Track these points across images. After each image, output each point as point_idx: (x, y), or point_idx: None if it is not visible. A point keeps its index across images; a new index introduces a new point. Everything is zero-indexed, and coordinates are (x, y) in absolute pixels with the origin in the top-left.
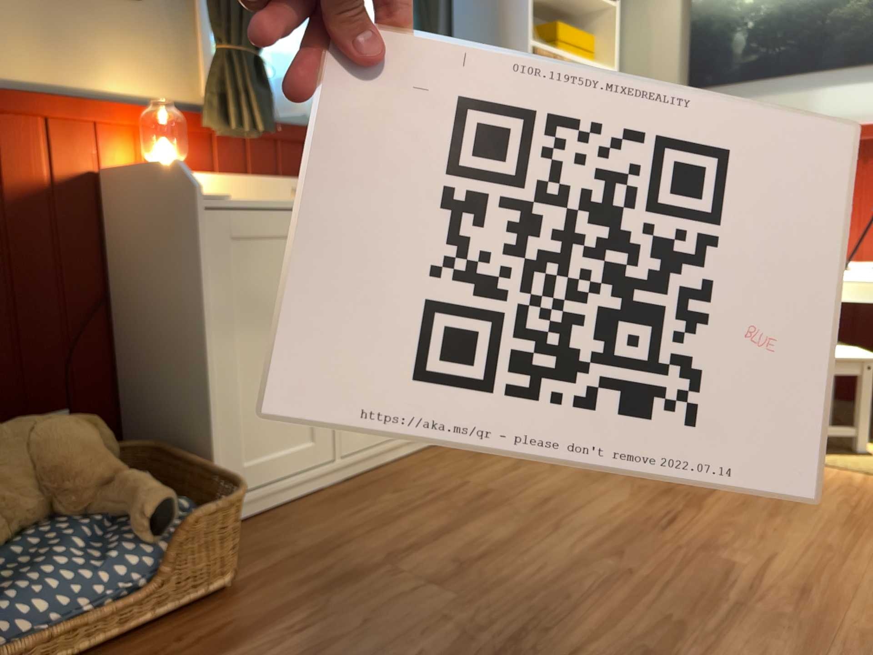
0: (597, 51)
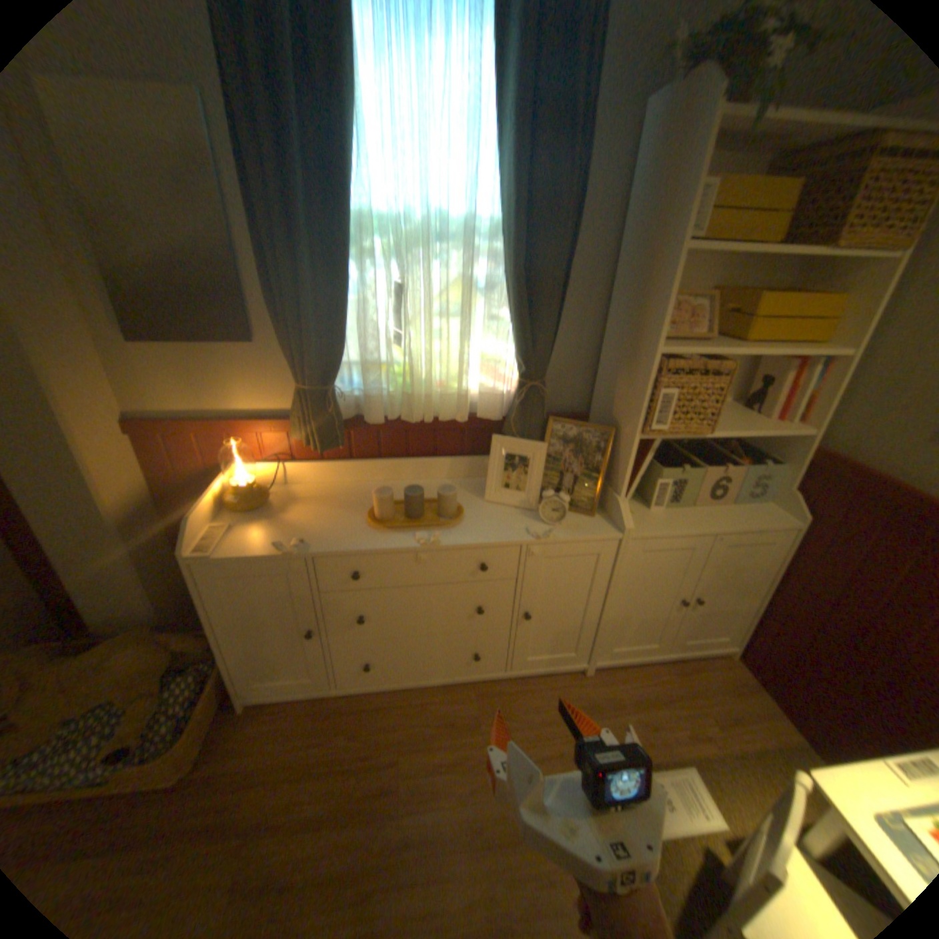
0: (844, 317)
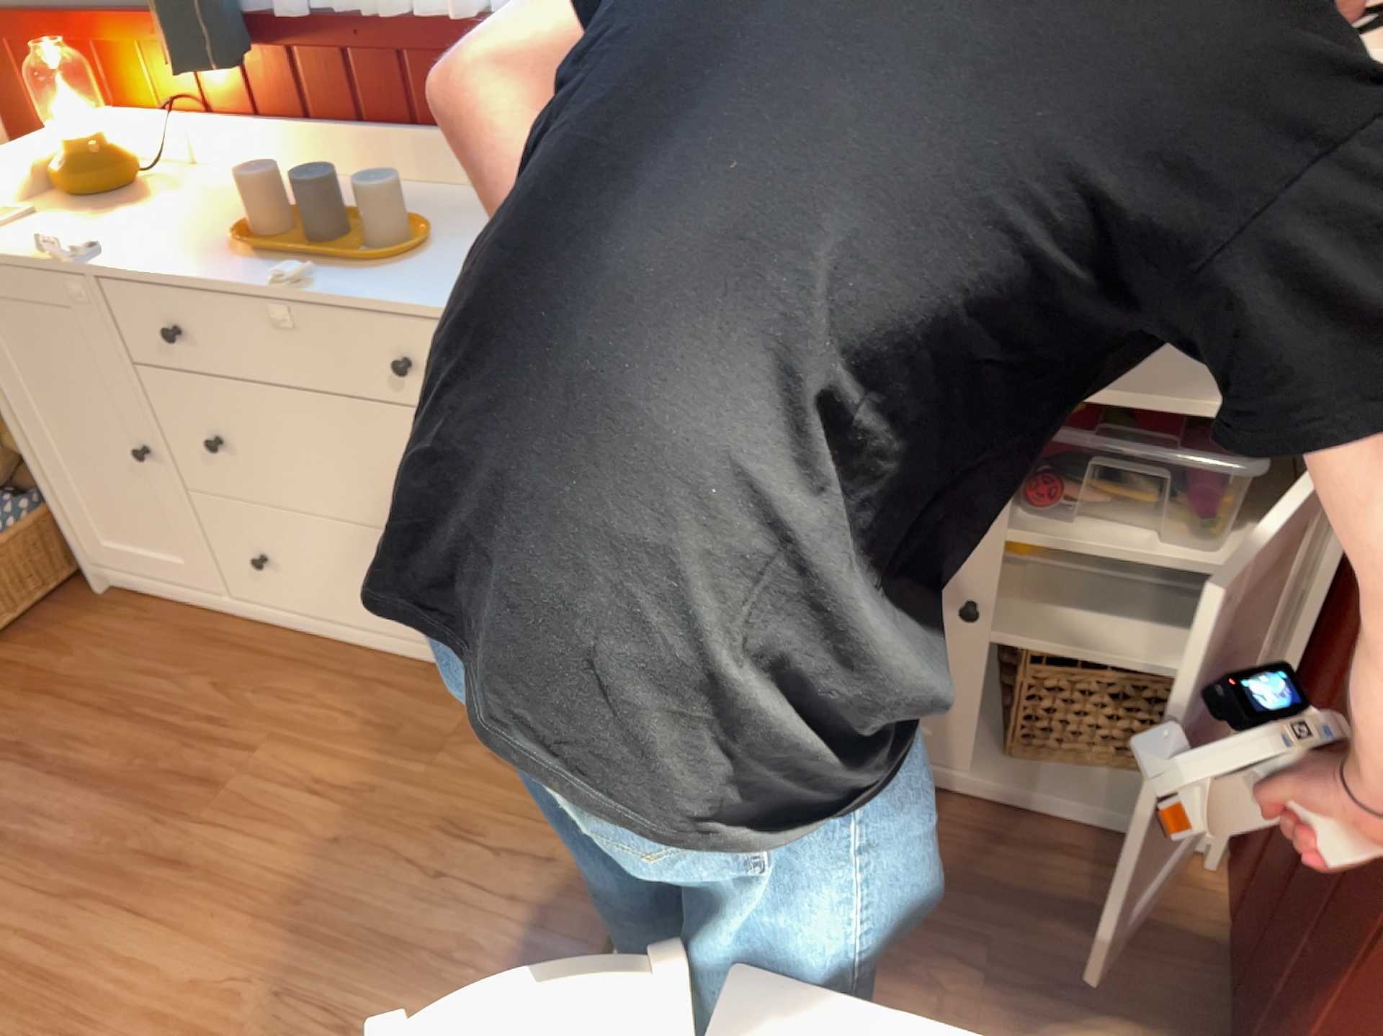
0: None
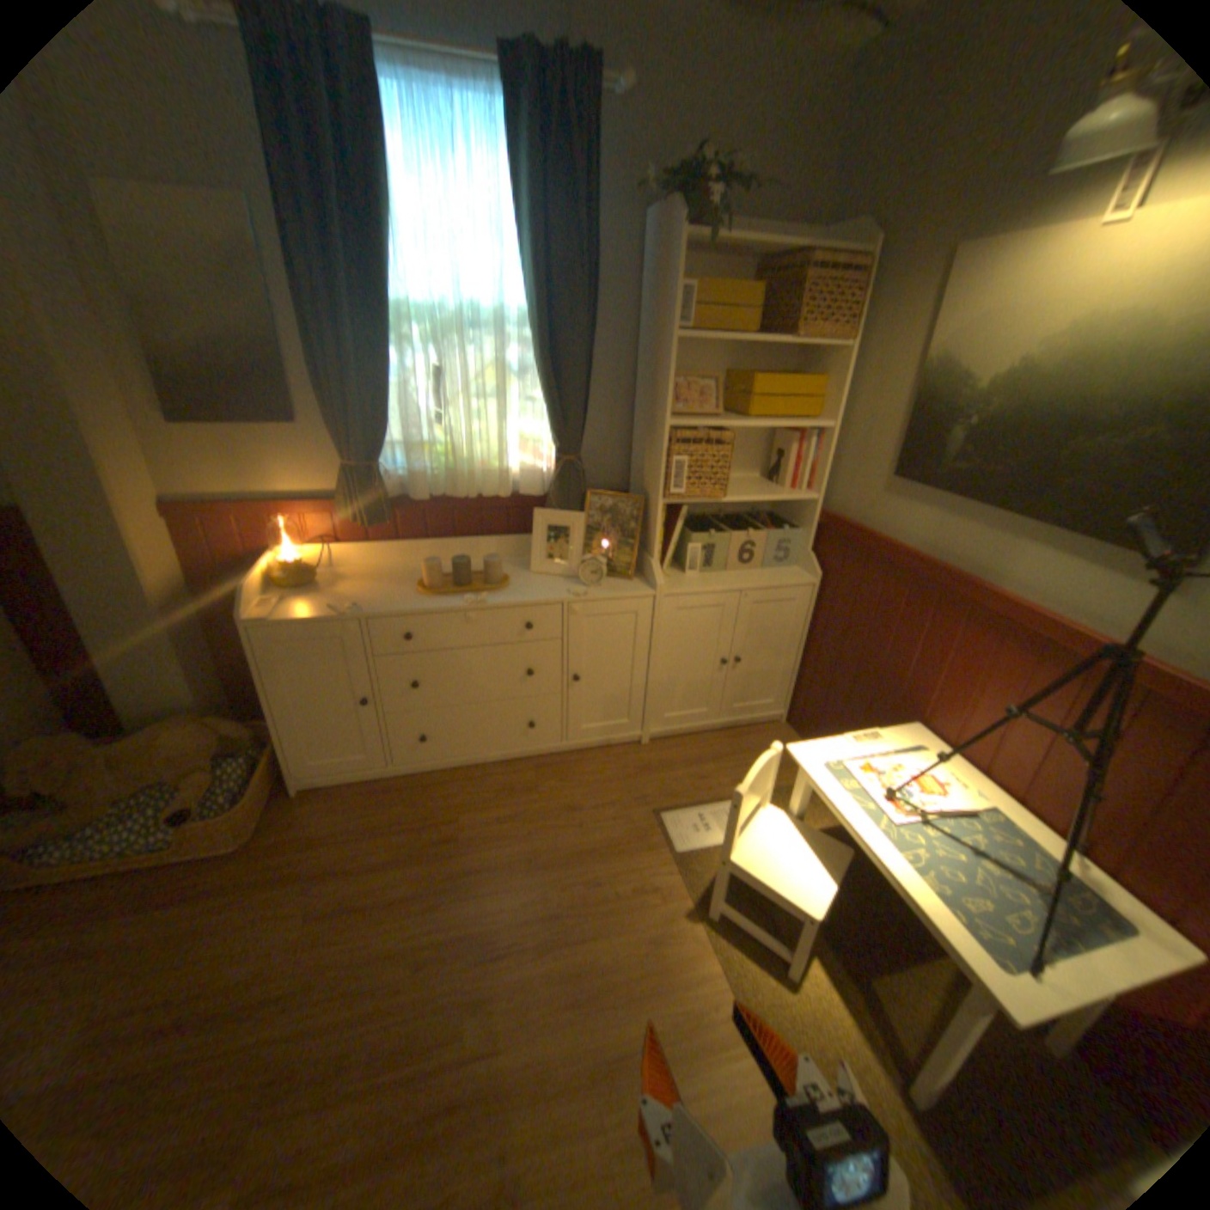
0: (826, 397)
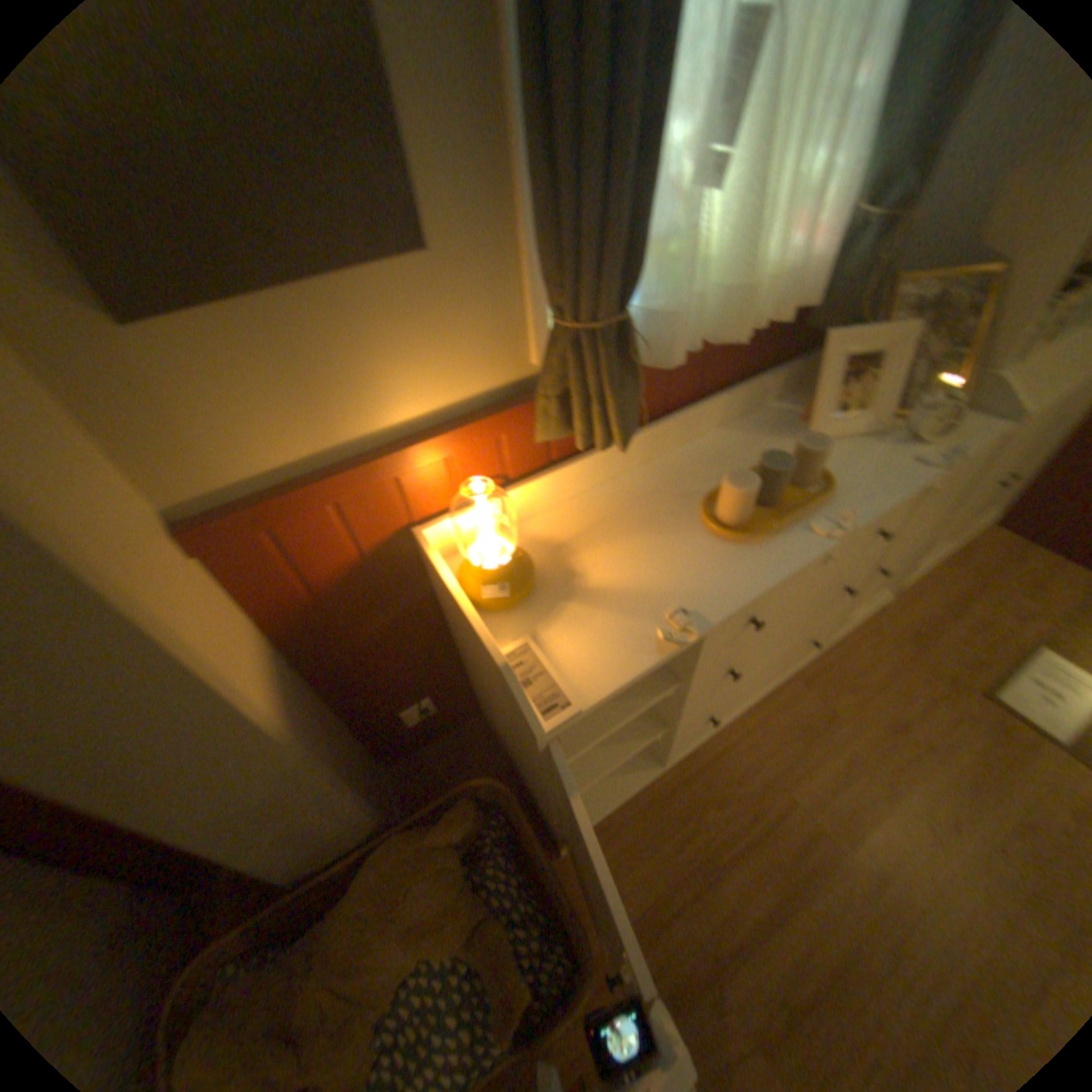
0: None
